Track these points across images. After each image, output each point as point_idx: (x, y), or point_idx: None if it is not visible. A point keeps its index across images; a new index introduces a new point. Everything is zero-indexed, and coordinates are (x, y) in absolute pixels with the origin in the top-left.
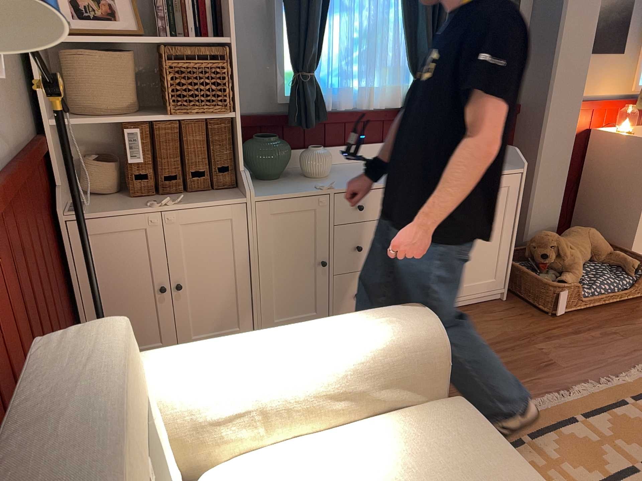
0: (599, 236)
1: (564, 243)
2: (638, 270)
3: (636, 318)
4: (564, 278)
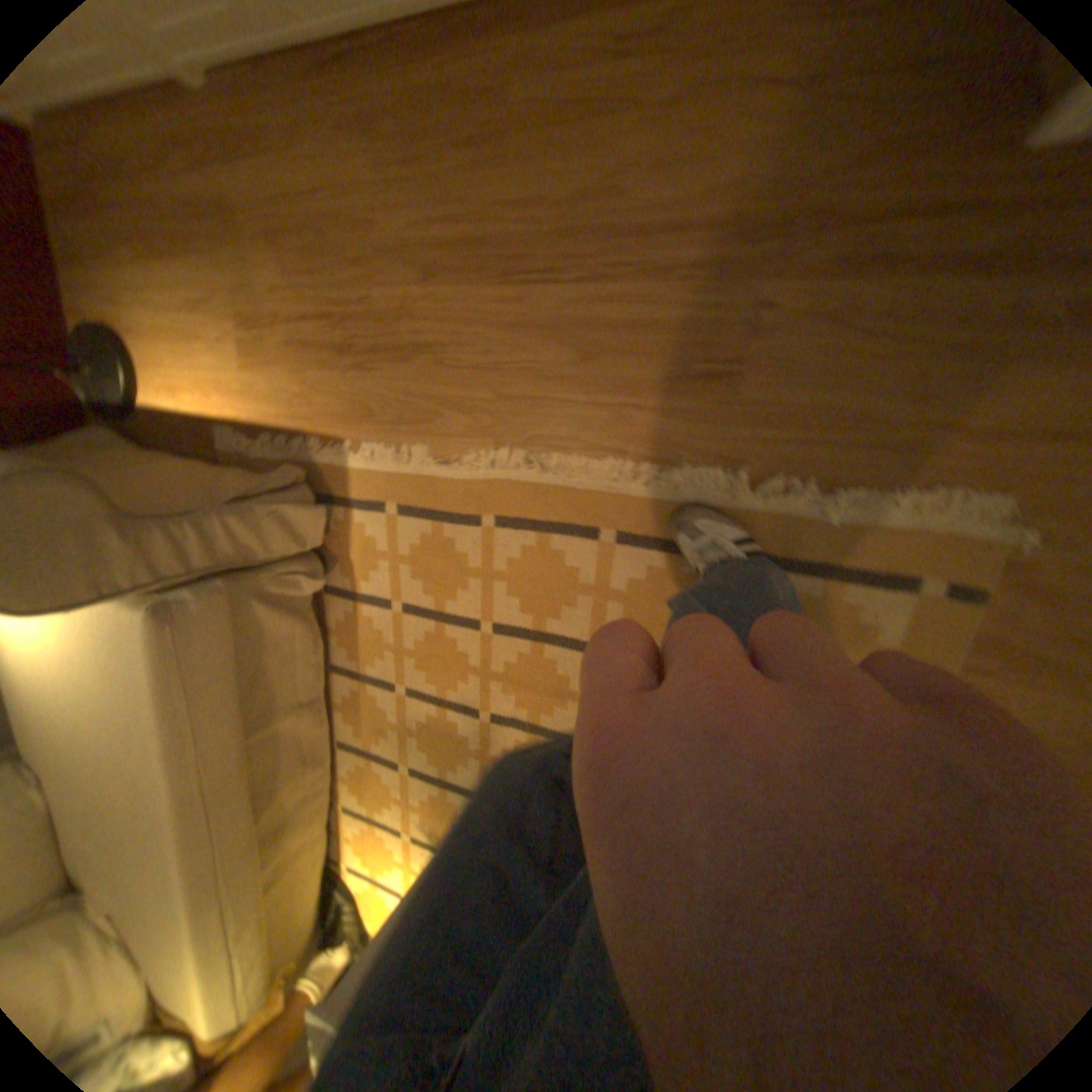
0: None
1: None
2: None
3: None
4: None
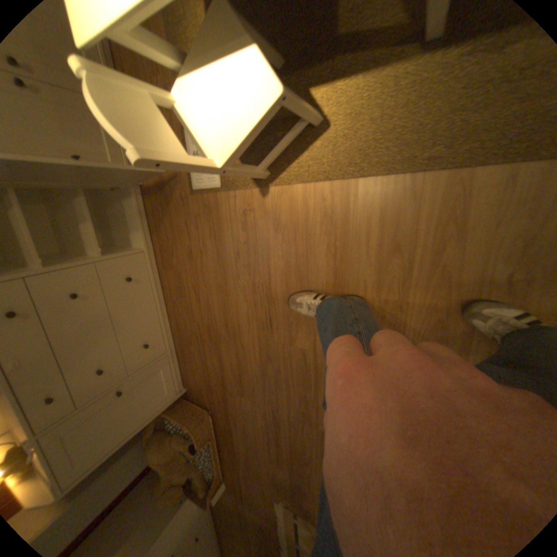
0: (152, 457)
1: (161, 481)
2: (190, 450)
3: (230, 449)
4: (194, 488)
